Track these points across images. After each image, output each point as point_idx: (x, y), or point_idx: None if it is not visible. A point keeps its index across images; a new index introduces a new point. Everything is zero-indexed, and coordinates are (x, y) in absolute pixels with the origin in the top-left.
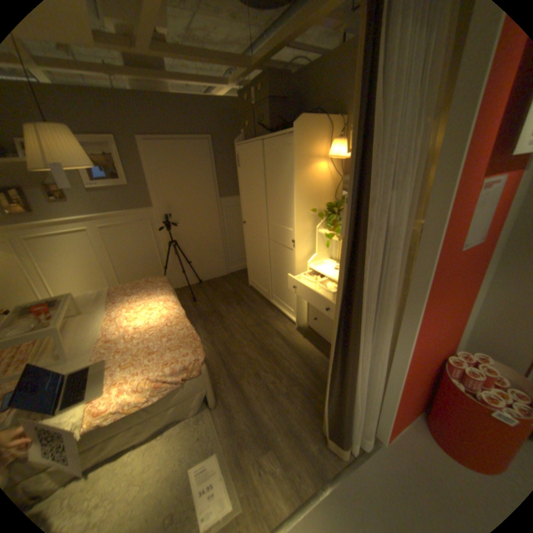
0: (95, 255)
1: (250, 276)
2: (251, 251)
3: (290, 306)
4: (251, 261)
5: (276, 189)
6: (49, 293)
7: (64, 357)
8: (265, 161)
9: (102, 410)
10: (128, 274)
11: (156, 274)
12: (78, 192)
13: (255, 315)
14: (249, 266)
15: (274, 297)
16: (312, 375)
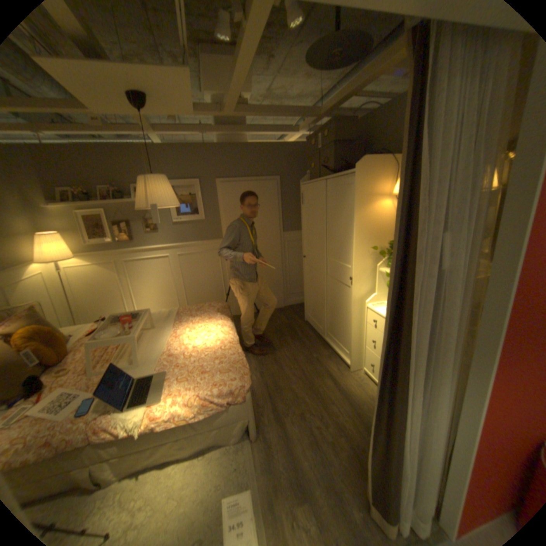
0: (171, 279)
1: (306, 311)
2: (308, 286)
3: (345, 347)
4: (308, 296)
5: (337, 226)
6: (133, 308)
7: (136, 364)
8: (327, 199)
9: (156, 418)
10: (195, 298)
11: (218, 300)
12: (166, 226)
13: (307, 352)
14: (306, 301)
15: (329, 335)
16: (364, 429)
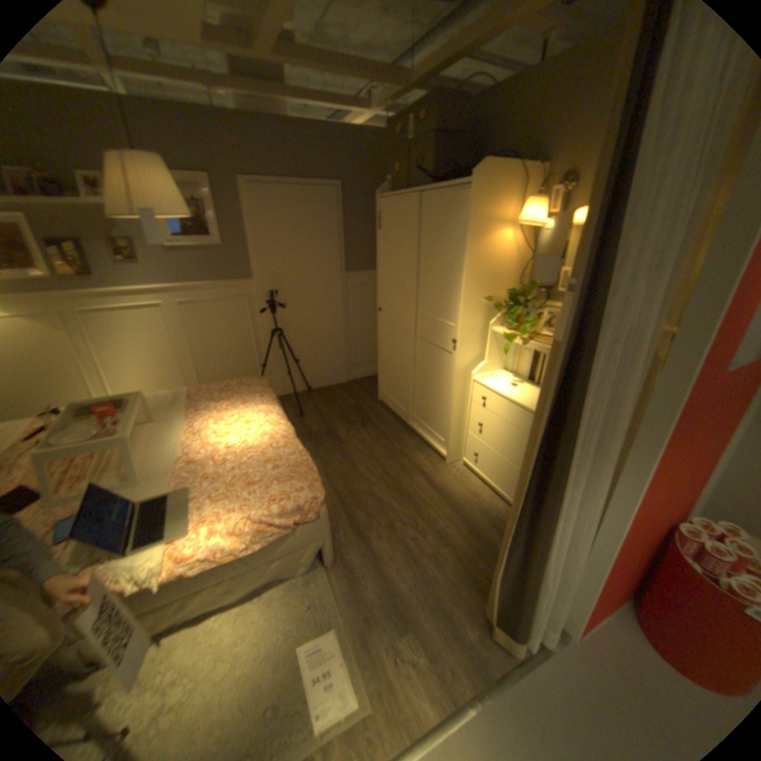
0: (168, 342)
1: (381, 387)
2: (385, 352)
3: (438, 433)
4: (384, 366)
5: (434, 265)
6: (103, 391)
7: (132, 480)
8: (420, 223)
9: (186, 557)
10: (210, 372)
11: (248, 375)
12: (151, 252)
13: (386, 443)
14: (381, 373)
15: (415, 419)
16: (469, 533)
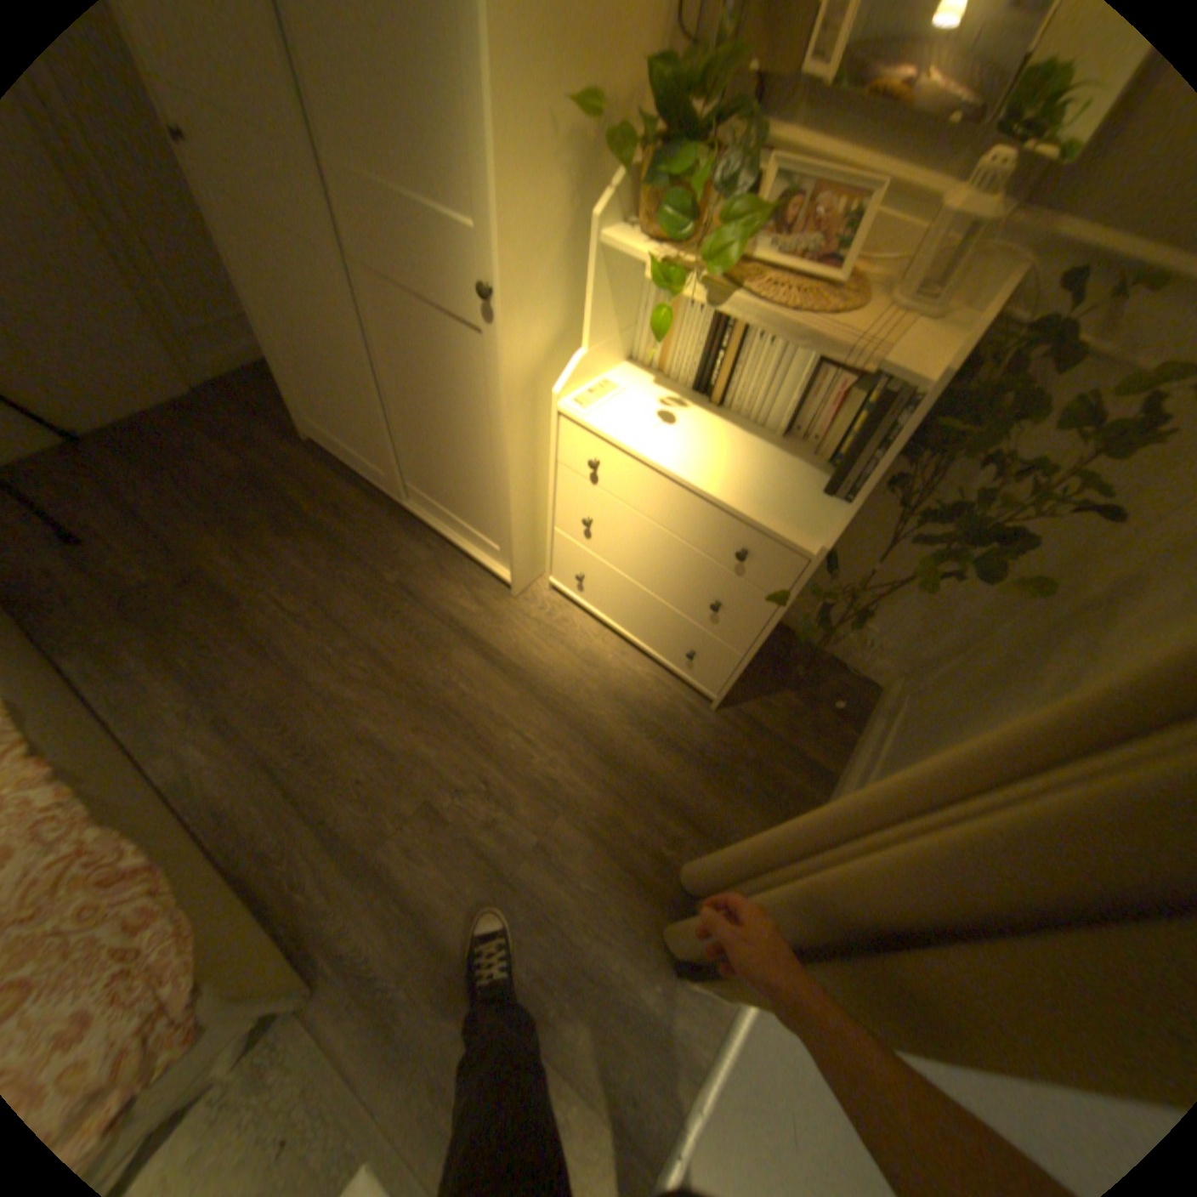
0: None
1: (299, 409)
2: (268, 307)
3: (483, 532)
4: (286, 352)
5: None
6: None
7: None
8: None
9: None
10: None
11: None
12: None
13: (361, 572)
14: (284, 372)
15: (417, 495)
16: (599, 759)
